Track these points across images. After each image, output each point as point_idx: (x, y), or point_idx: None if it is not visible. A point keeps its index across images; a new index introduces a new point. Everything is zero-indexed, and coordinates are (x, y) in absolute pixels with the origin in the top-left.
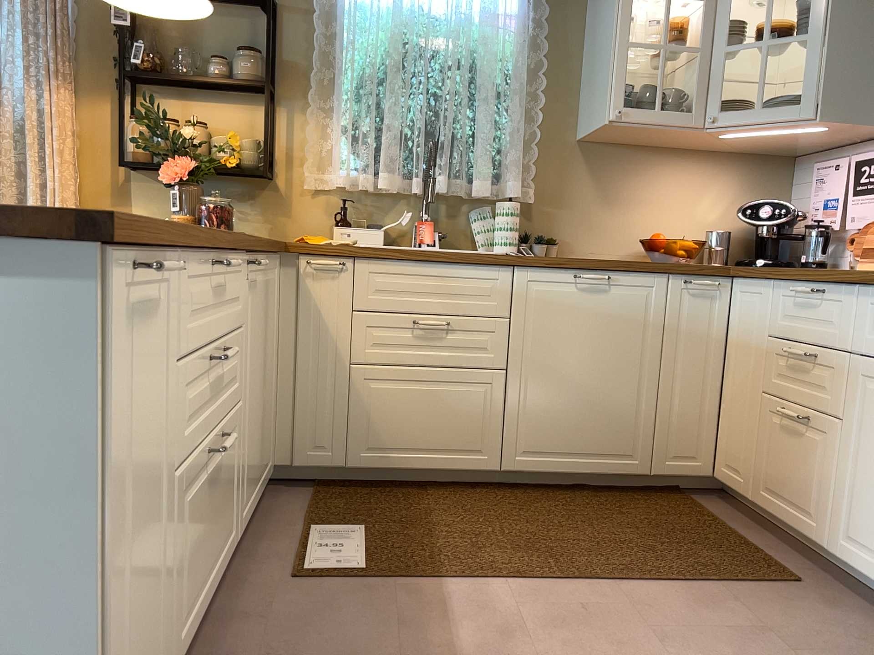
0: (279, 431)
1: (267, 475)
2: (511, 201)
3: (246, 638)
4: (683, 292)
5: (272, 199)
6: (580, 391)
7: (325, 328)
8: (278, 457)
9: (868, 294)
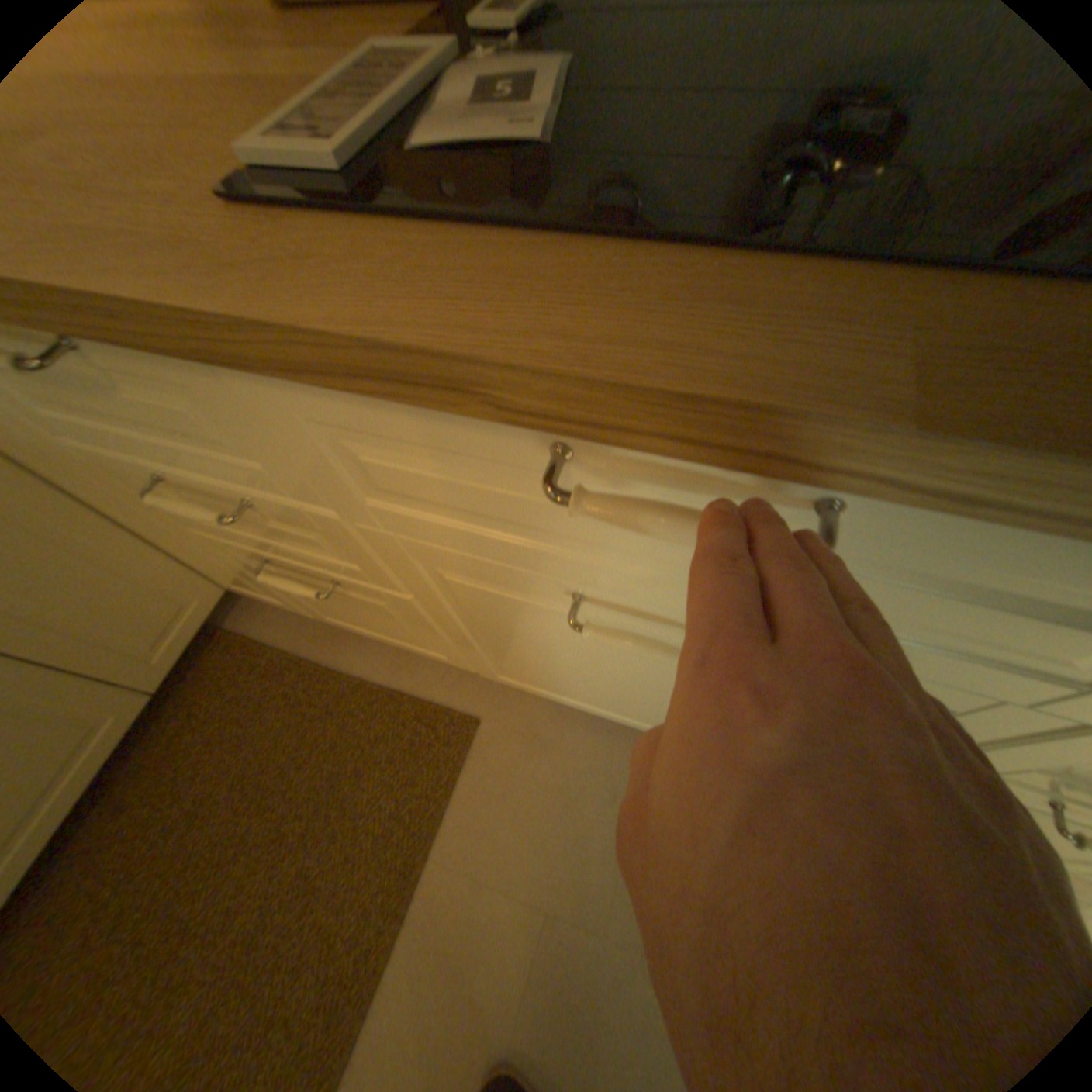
0: None
1: None
2: None
3: None
4: None
5: None
6: None
7: None
8: None
9: (260, 384)
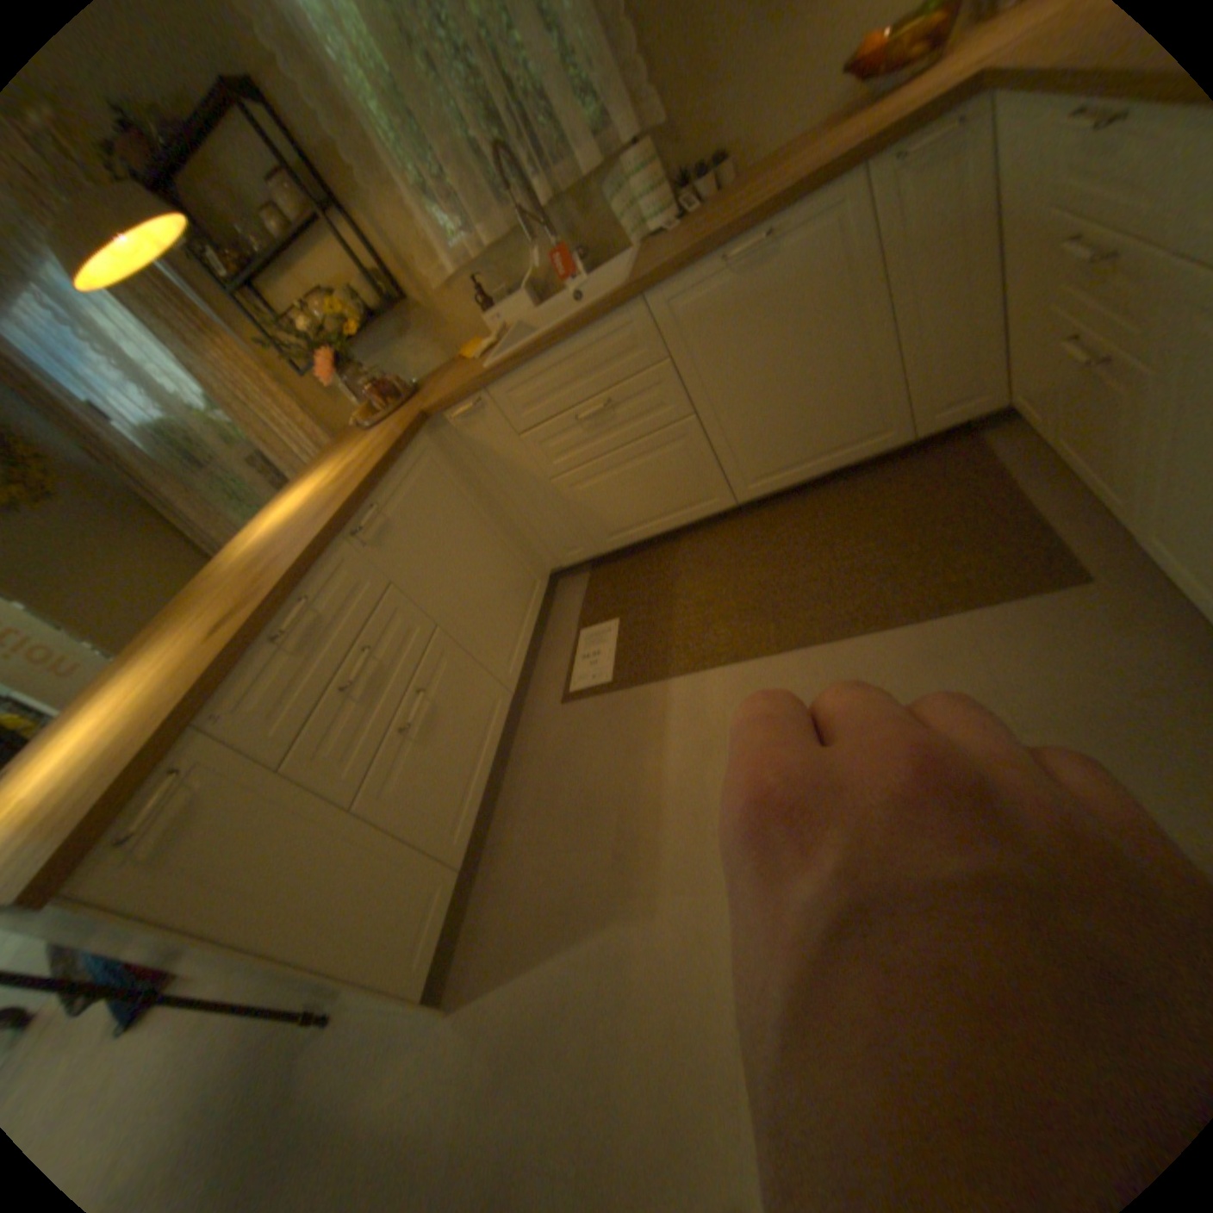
0: (538, 548)
1: (539, 595)
2: (642, 136)
3: (532, 775)
4: (897, 177)
5: (421, 318)
6: (790, 392)
7: (510, 461)
8: (551, 564)
9: None
